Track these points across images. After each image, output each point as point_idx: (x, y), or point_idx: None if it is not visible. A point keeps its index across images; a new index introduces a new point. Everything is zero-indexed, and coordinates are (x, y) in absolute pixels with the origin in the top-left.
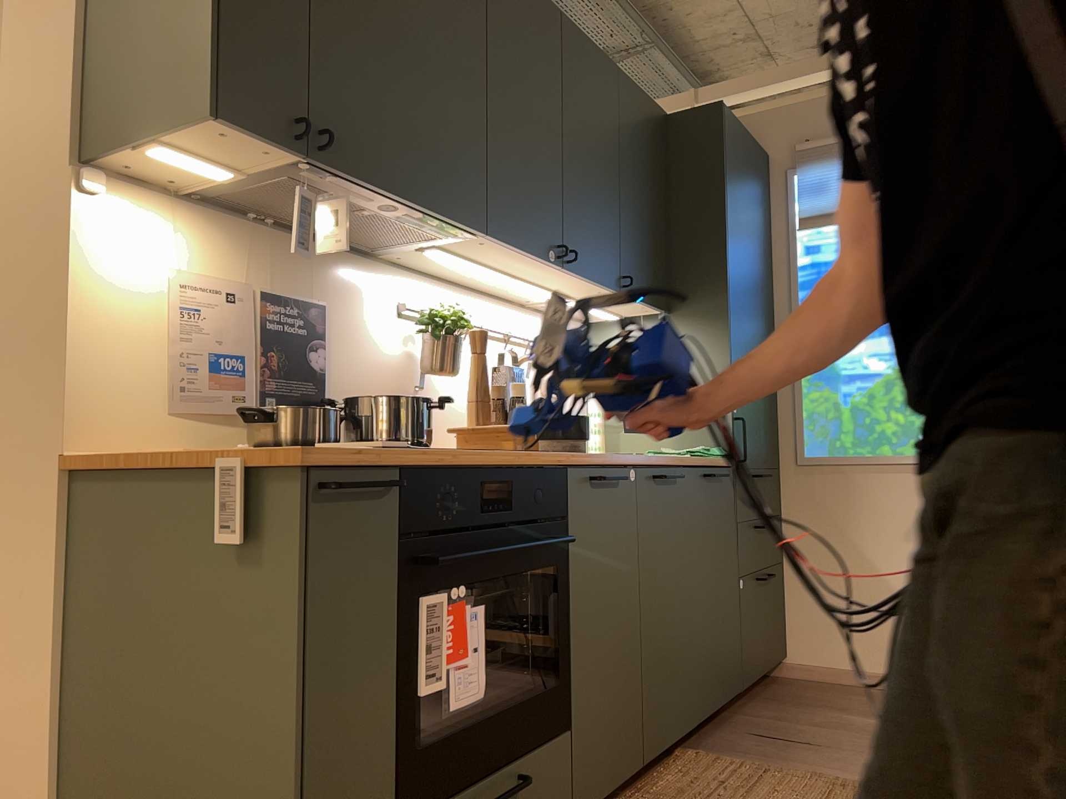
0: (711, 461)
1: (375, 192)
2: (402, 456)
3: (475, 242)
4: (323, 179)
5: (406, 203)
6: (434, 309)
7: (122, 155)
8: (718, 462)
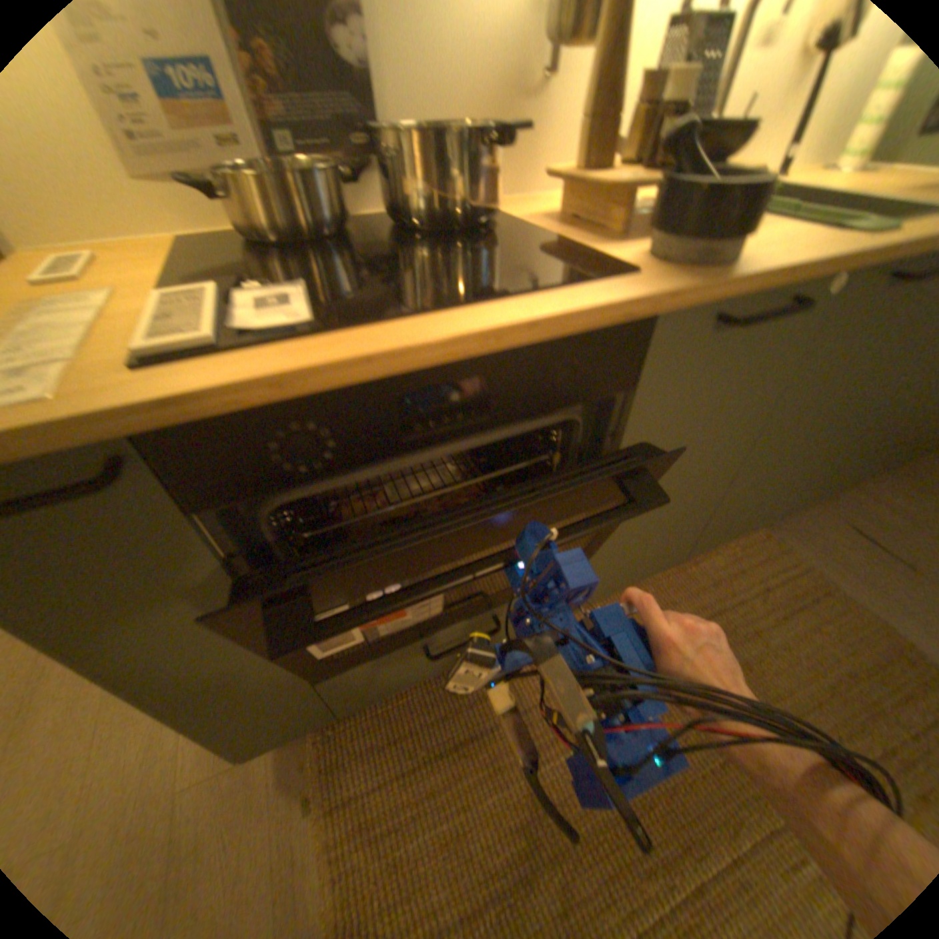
0: None
1: None
2: (95, 426)
3: None
4: None
5: None
6: None
7: None
8: None
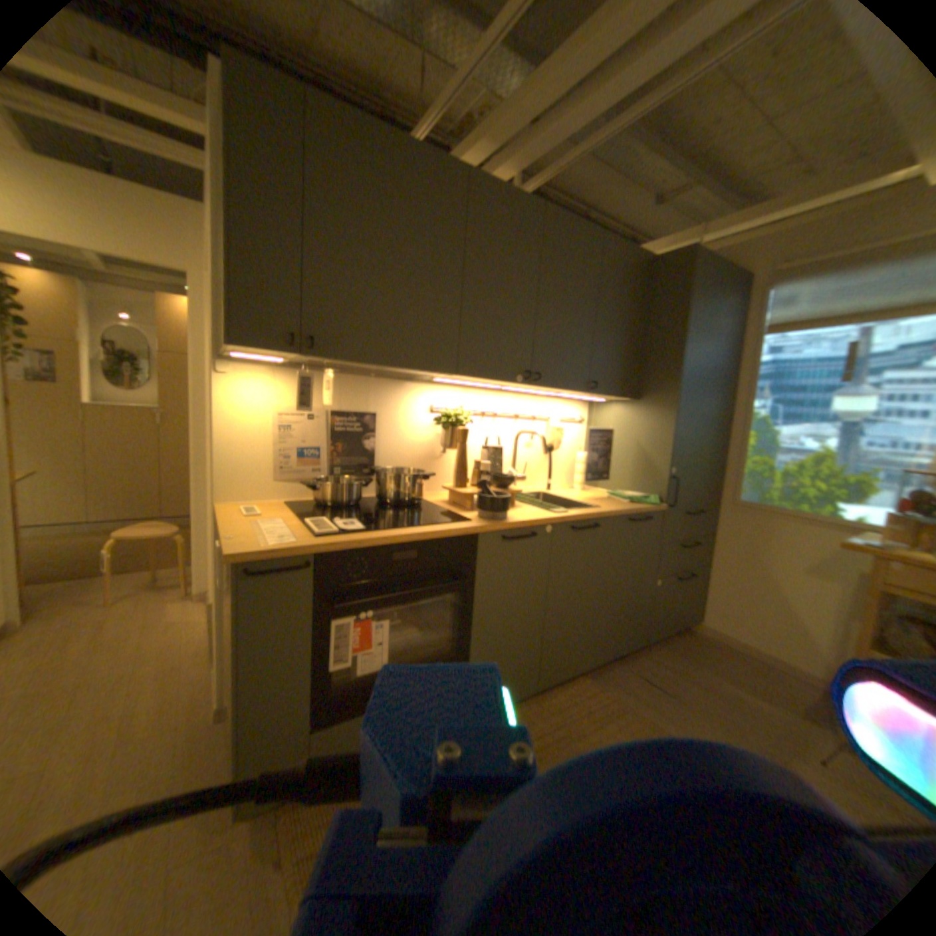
0: (639, 507)
1: (362, 363)
2: (313, 549)
3: (457, 376)
4: (324, 360)
5: (387, 366)
6: (447, 410)
7: (226, 353)
8: (646, 507)
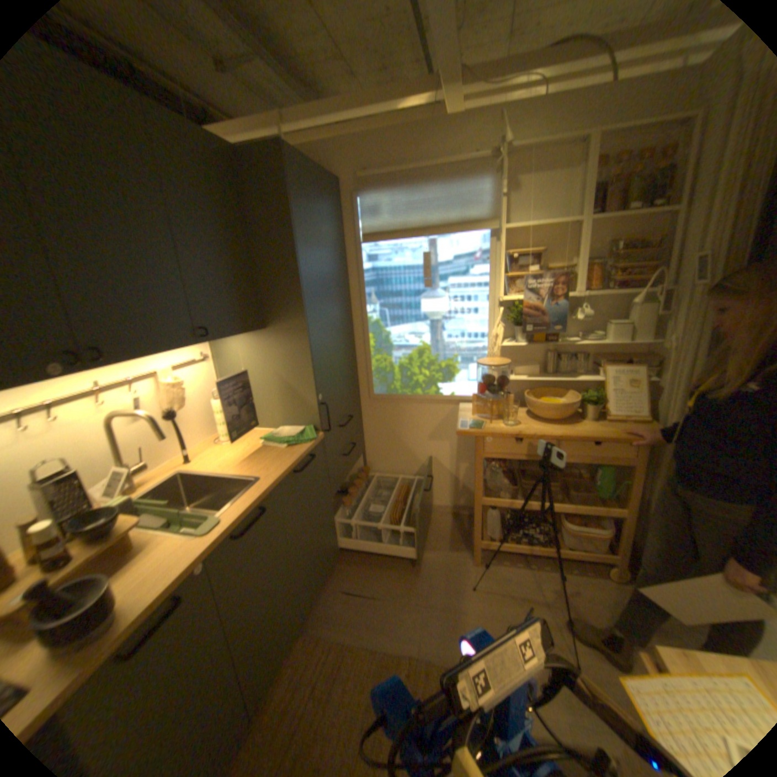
0: (300, 452)
1: None
2: None
3: None
4: None
5: None
6: None
7: None
8: (306, 448)
